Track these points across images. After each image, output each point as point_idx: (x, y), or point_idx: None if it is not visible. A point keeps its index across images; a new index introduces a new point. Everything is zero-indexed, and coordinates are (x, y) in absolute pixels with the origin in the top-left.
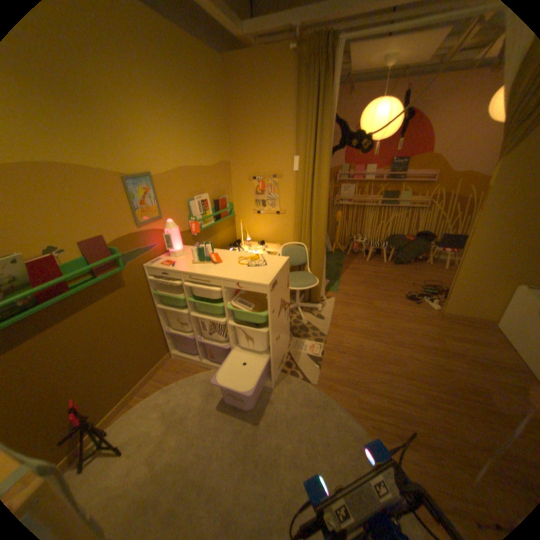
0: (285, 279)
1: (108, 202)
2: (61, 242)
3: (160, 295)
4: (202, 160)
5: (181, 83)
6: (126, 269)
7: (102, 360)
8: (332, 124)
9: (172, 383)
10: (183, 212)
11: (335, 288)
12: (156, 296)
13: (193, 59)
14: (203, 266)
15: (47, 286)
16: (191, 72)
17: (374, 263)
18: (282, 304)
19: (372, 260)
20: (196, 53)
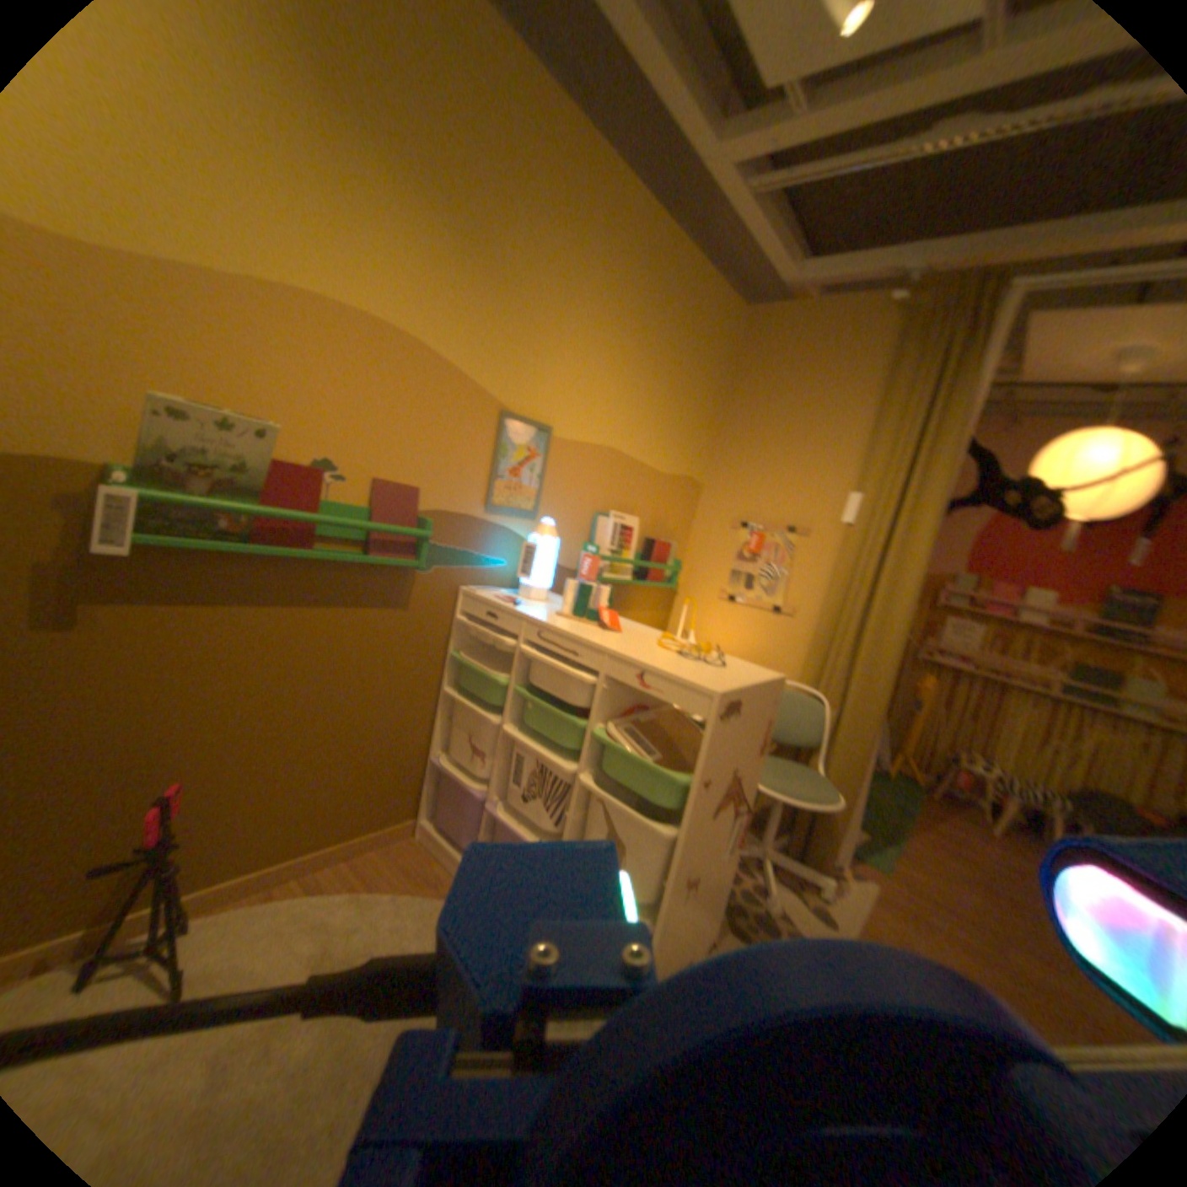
0: (764, 730)
1: (459, 441)
2: (349, 466)
3: (460, 670)
4: (652, 456)
5: (665, 319)
6: (426, 580)
7: (284, 745)
8: (964, 440)
9: (386, 895)
10: (577, 530)
11: (887, 866)
12: (452, 668)
13: (699, 293)
14: (578, 626)
15: (283, 517)
16: (687, 311)
17: (1022, 851)
18: (735, 790)
19: (1014, 841)
20: (707, 287)
